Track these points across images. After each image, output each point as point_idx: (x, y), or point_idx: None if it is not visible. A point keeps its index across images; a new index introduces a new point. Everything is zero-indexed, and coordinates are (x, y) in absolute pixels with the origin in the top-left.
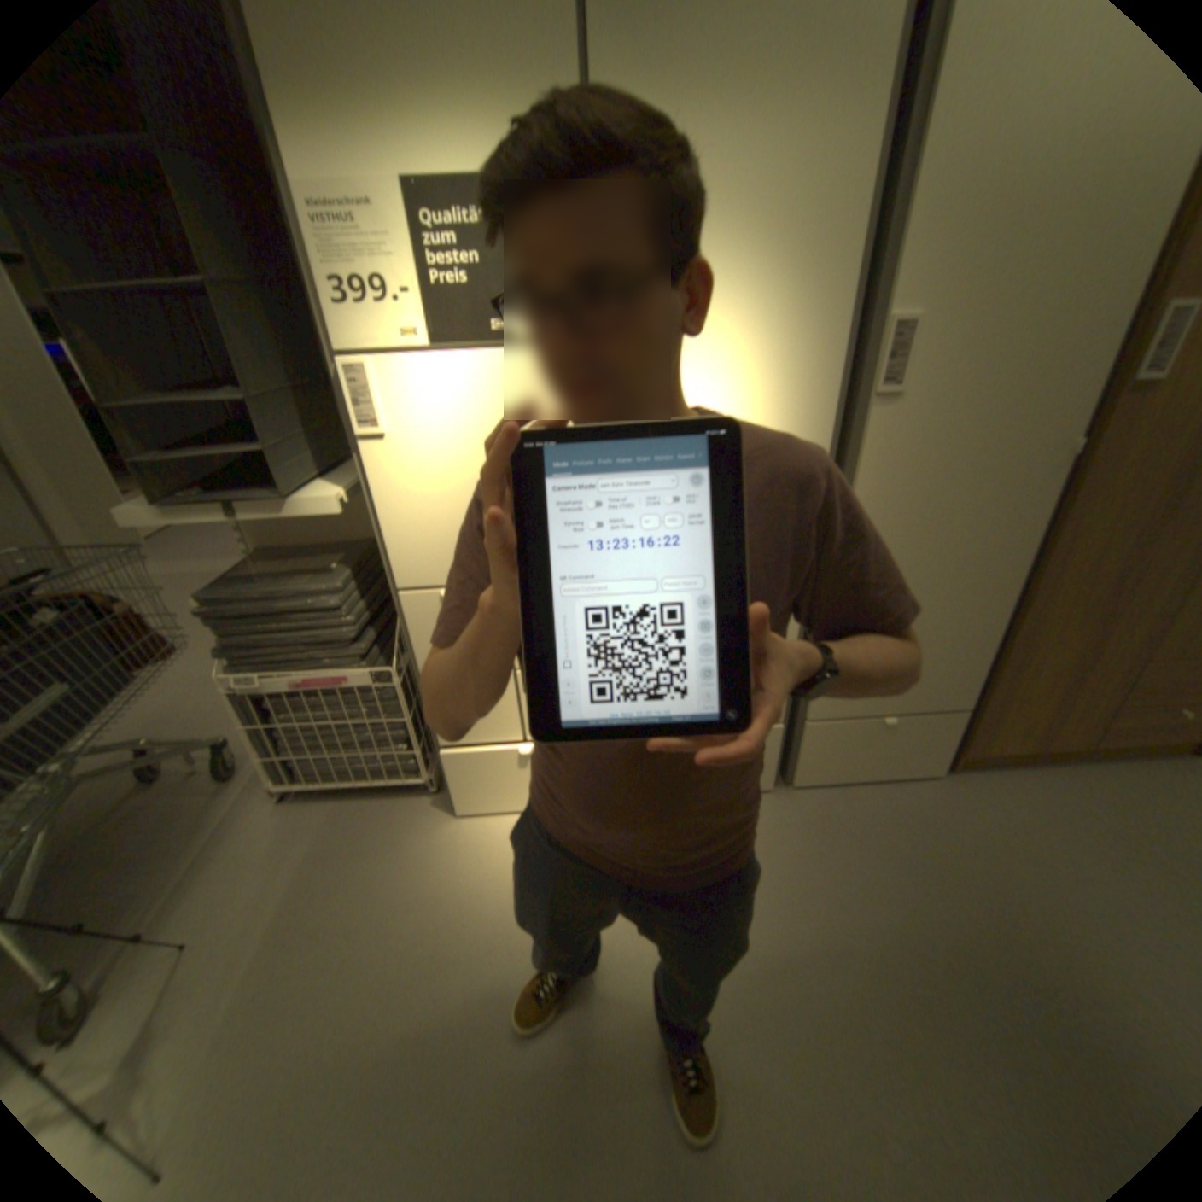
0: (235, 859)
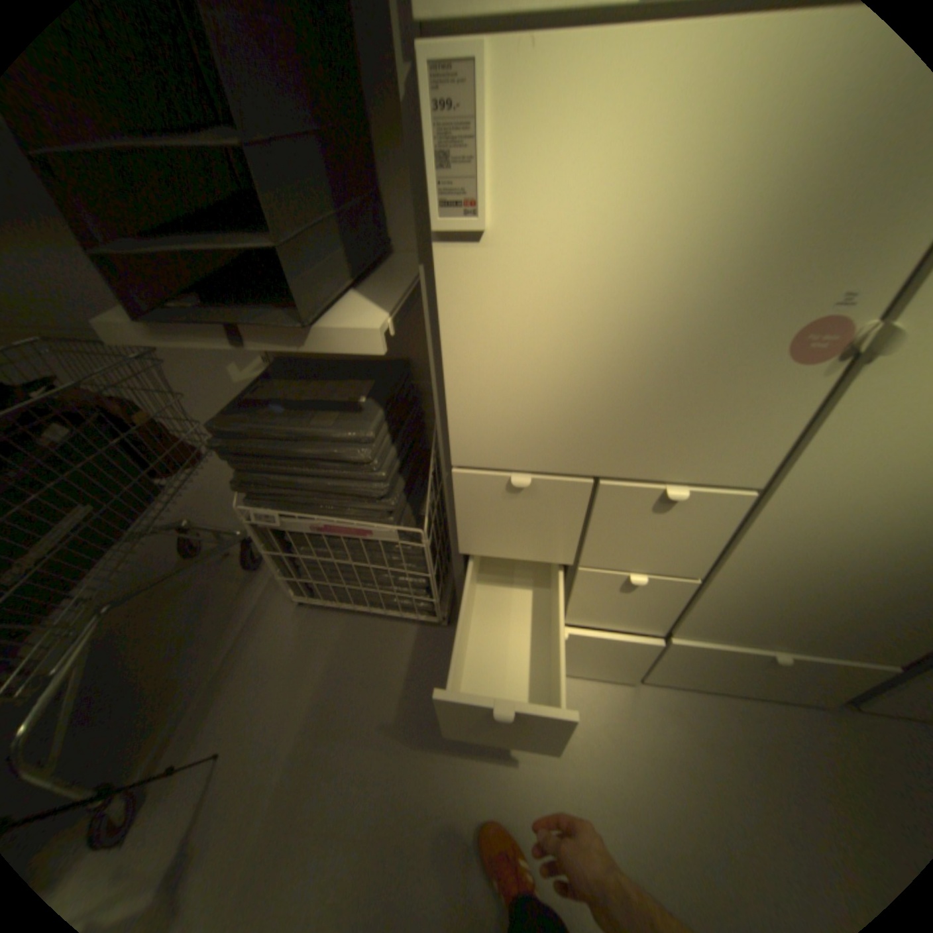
0: (263, 661)
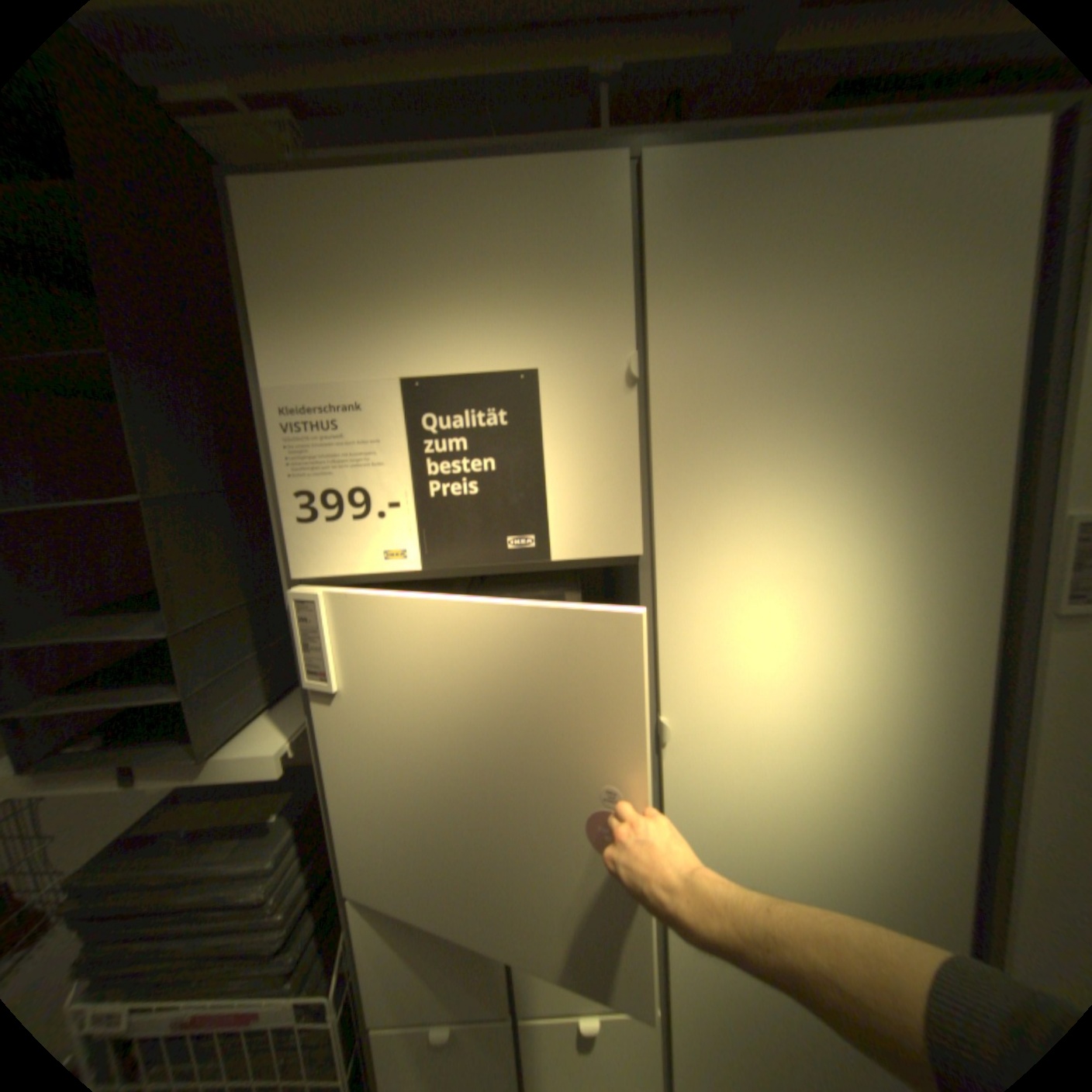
0: None
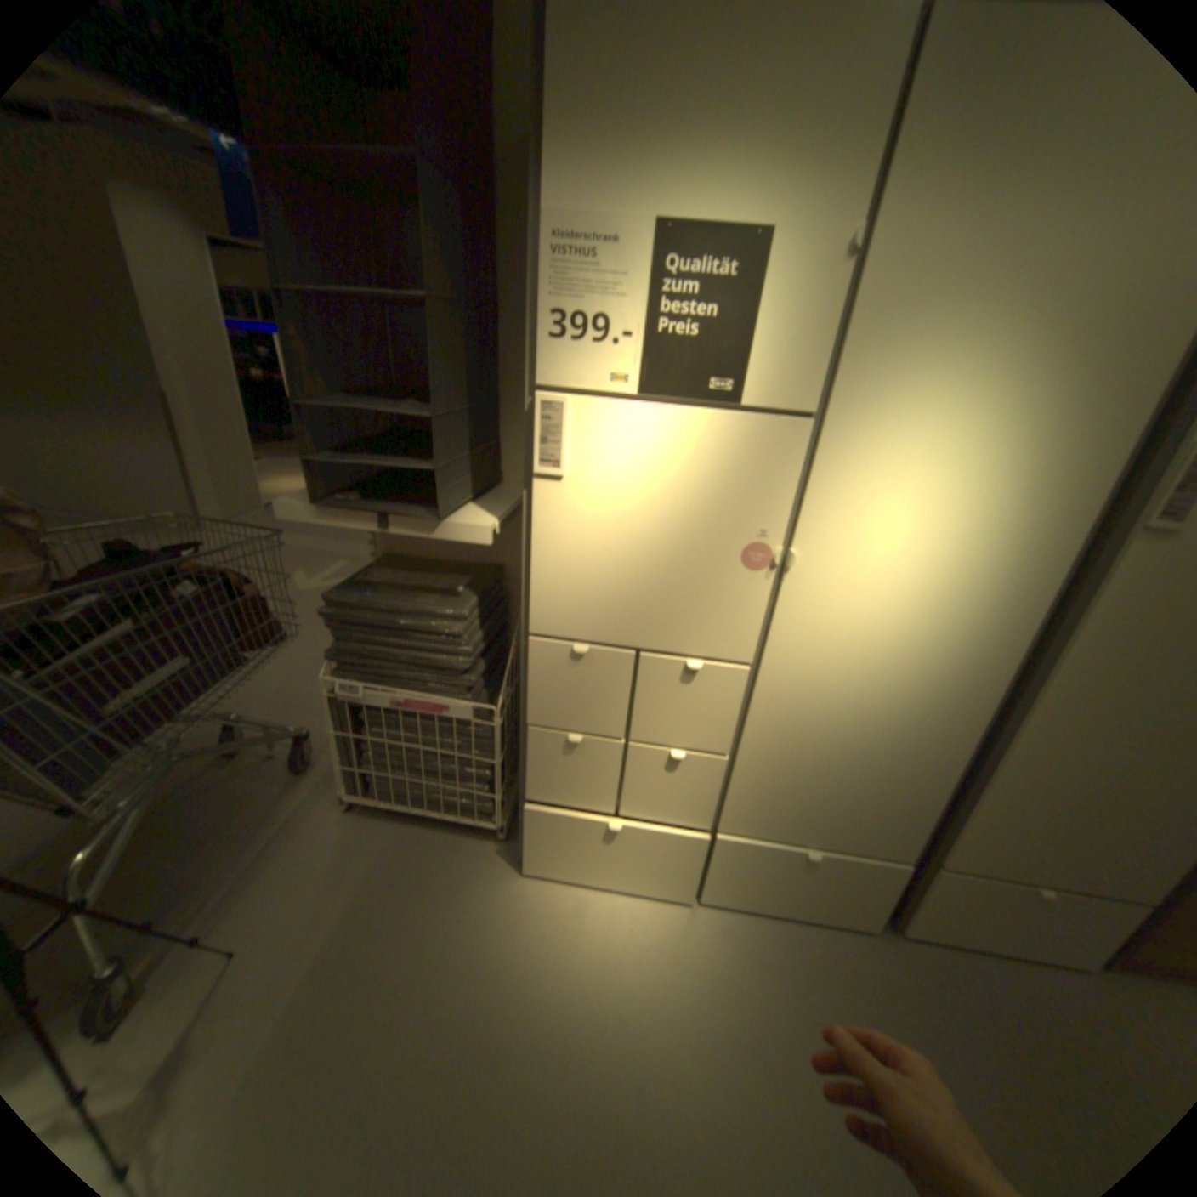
0: (297, 865)
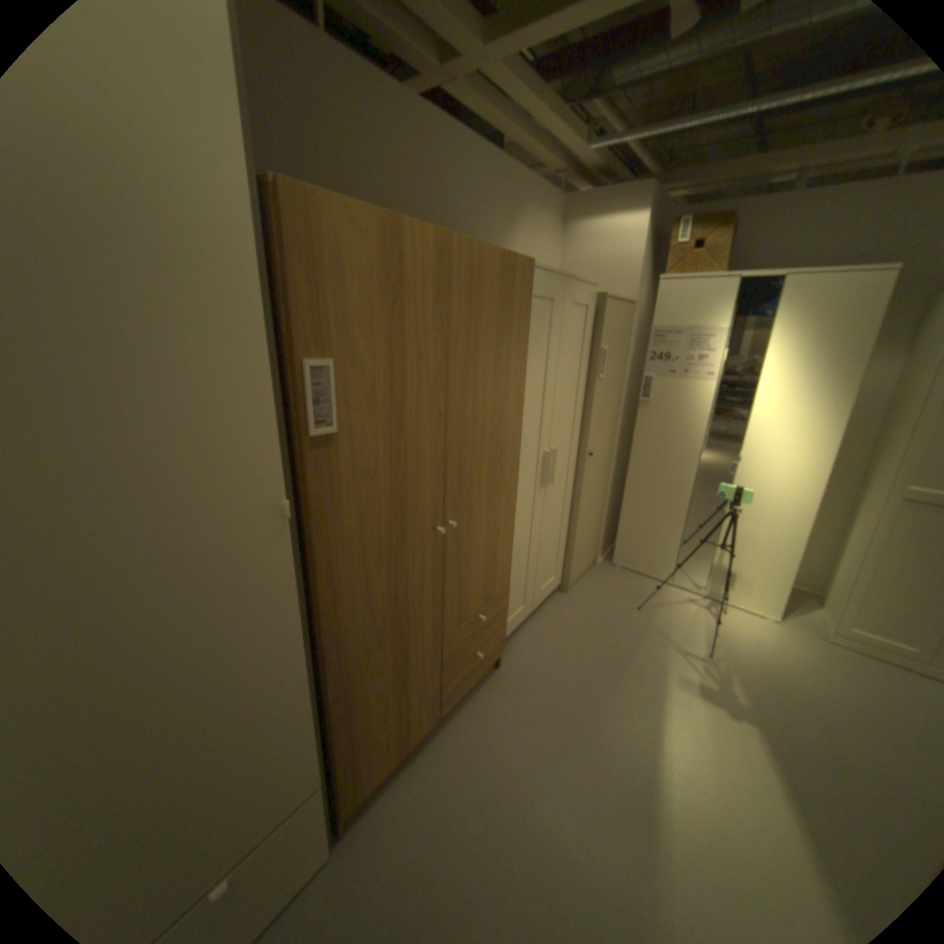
0: None
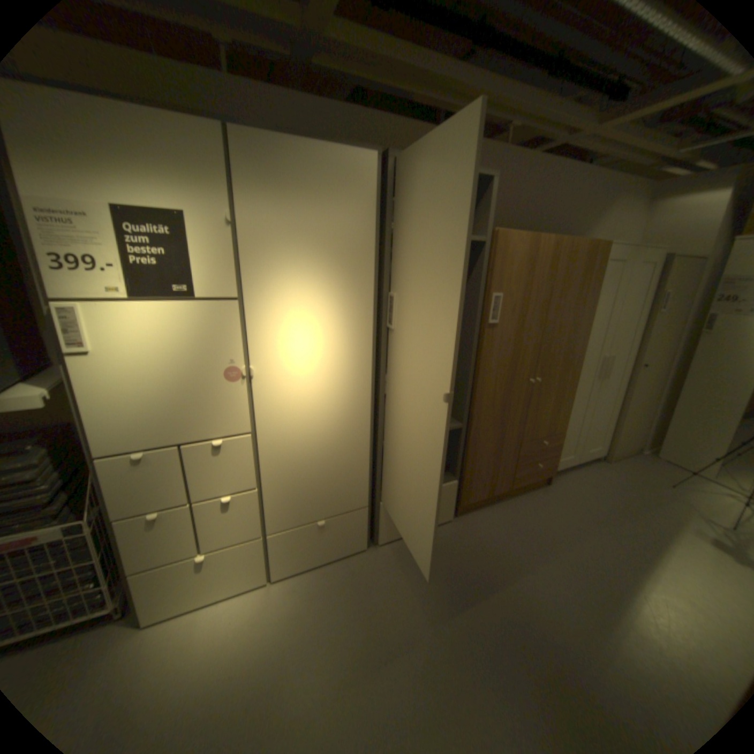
0: None
